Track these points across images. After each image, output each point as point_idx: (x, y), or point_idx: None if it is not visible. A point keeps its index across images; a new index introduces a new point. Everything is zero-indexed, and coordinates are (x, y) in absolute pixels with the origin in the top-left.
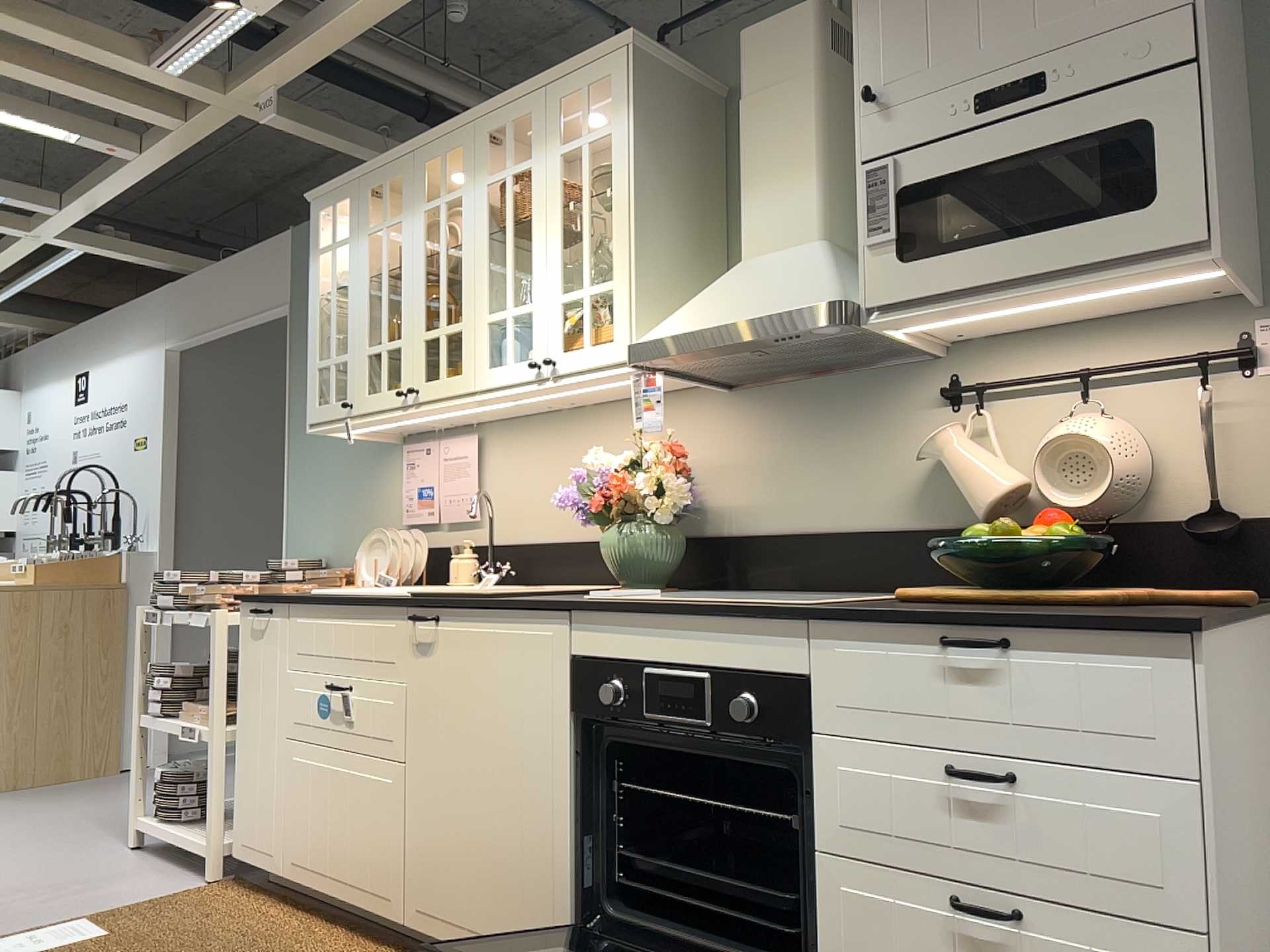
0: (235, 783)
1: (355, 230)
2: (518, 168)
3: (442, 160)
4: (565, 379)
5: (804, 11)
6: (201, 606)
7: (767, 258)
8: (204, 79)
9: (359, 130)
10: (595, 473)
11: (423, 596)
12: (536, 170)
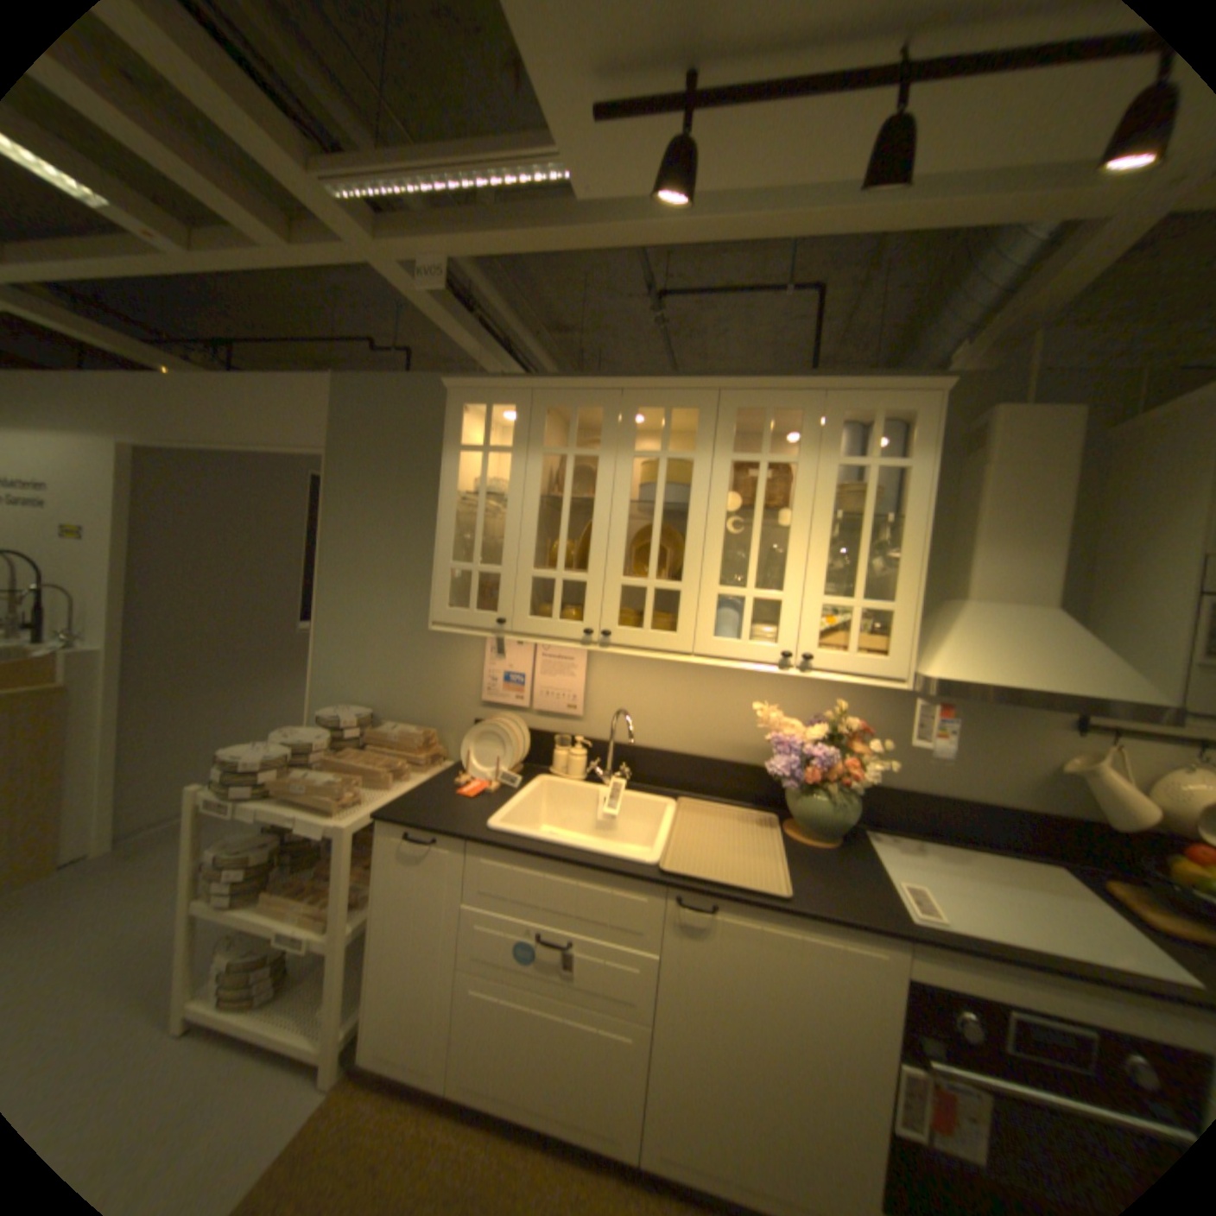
0: (365, 996)
1: (522, 442)
2: (779, 457)
3: (666, 412)
4: (819, 676)
5: (1078, 411)
6: (295, 802)
7: (1013, 611)
8: (355, 206)
9: (464, 310)
10: (782, 734)
11: (683, 874)
12: (804, 468)
